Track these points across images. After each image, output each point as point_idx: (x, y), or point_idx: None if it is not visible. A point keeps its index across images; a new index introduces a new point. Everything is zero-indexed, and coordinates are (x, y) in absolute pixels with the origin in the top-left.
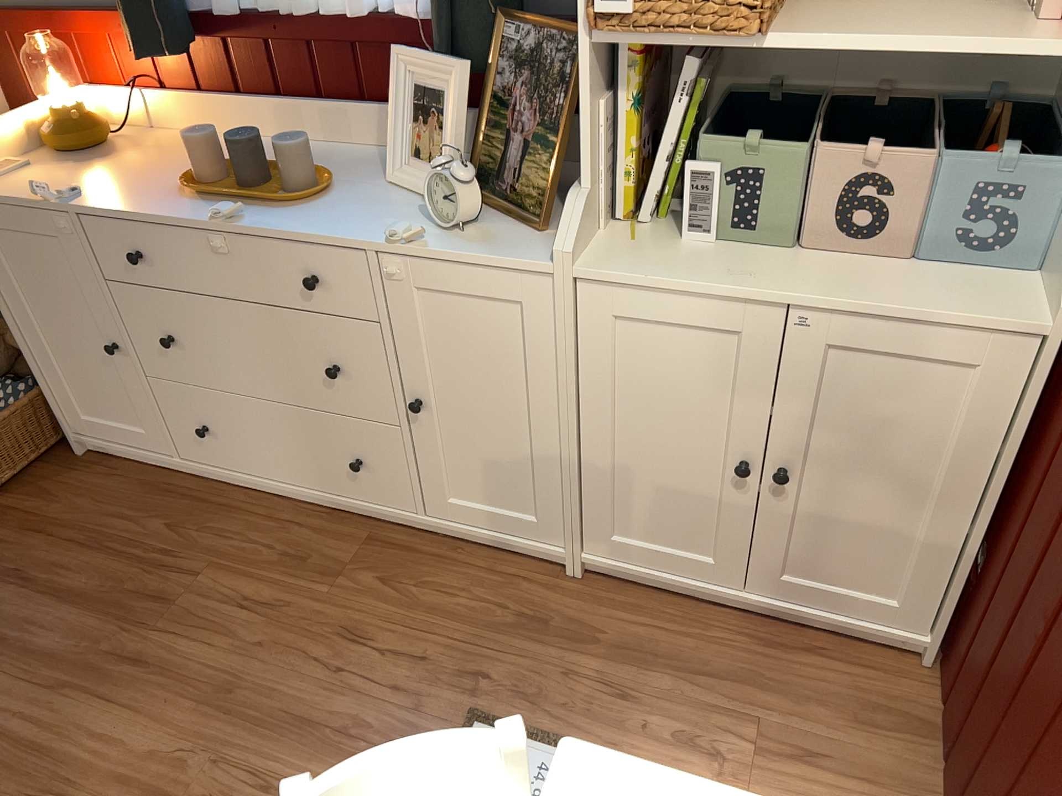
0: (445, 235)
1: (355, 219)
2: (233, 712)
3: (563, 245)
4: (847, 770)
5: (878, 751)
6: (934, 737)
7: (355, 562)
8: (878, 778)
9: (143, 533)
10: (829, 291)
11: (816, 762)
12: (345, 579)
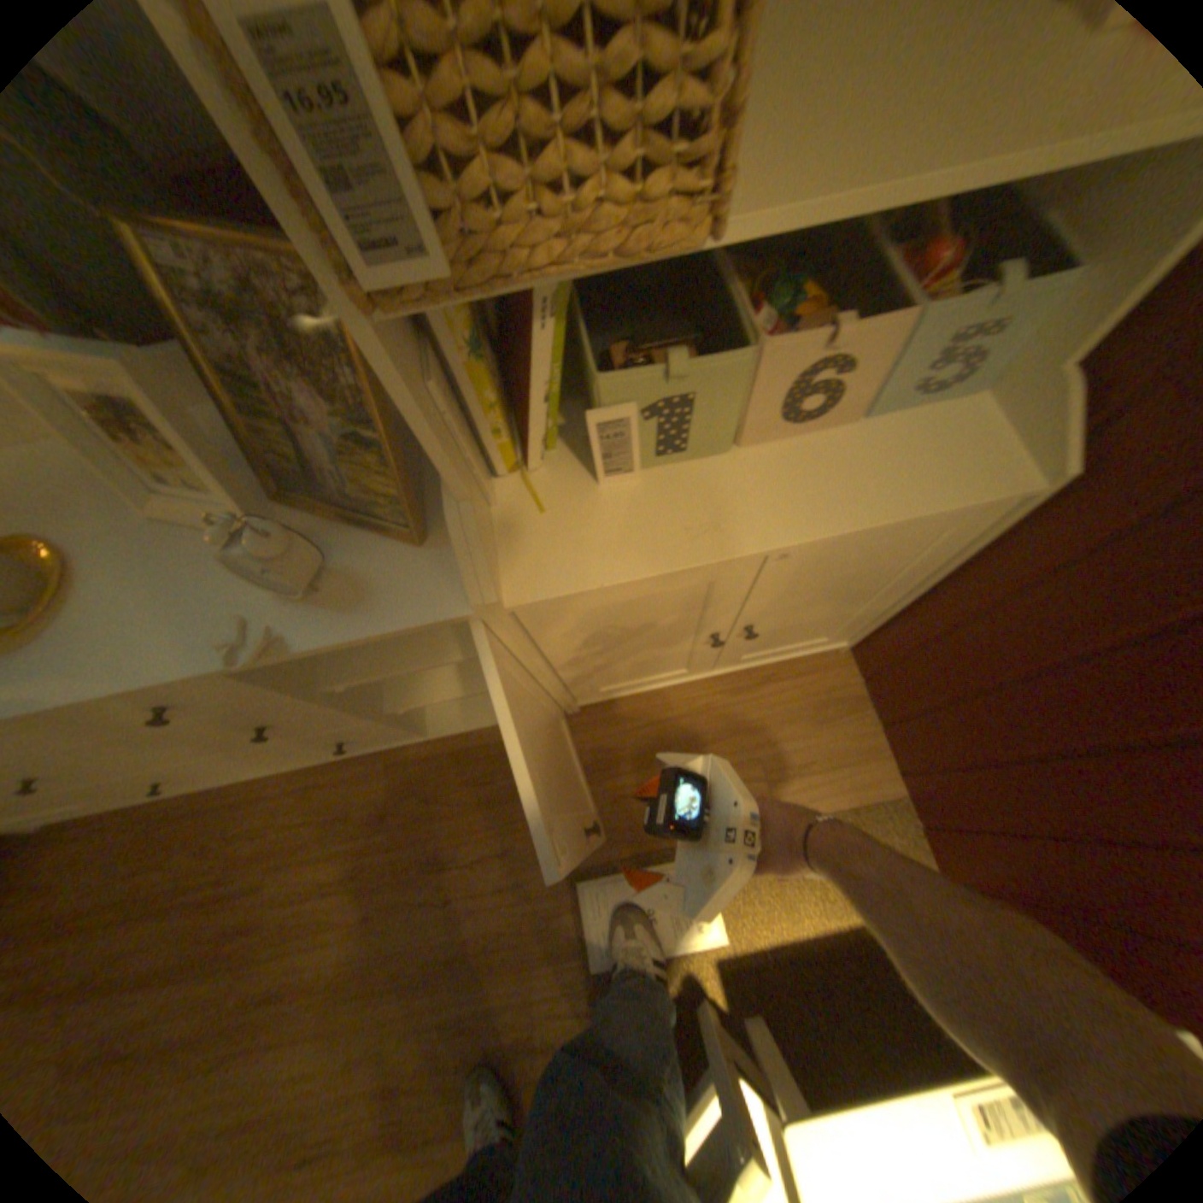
0: (293, 613)
1: (136, 625)
2: (384, 1002)
3: (476, 593)
4: (833, 772)
5: (844, 745)
6: (873, 714)
7: (388, 803)
8: (853, 766)
9: (166, 887)
10: (814, 518)
11: (812, 778)
12: (390, 825)
